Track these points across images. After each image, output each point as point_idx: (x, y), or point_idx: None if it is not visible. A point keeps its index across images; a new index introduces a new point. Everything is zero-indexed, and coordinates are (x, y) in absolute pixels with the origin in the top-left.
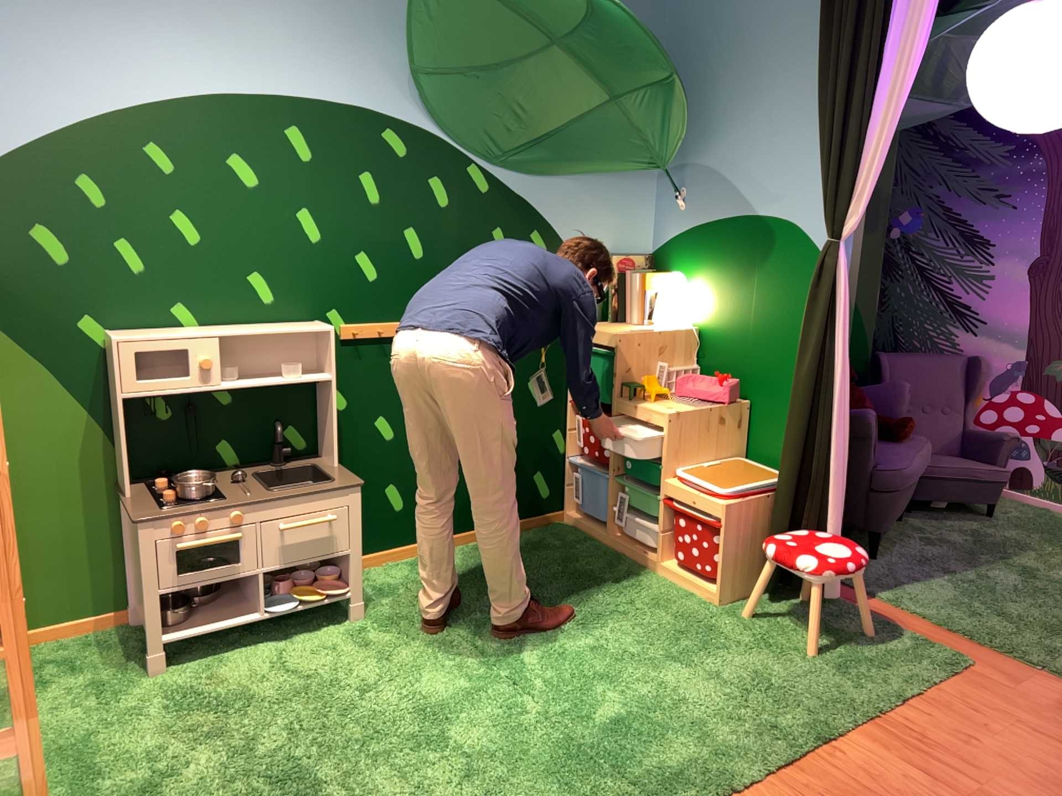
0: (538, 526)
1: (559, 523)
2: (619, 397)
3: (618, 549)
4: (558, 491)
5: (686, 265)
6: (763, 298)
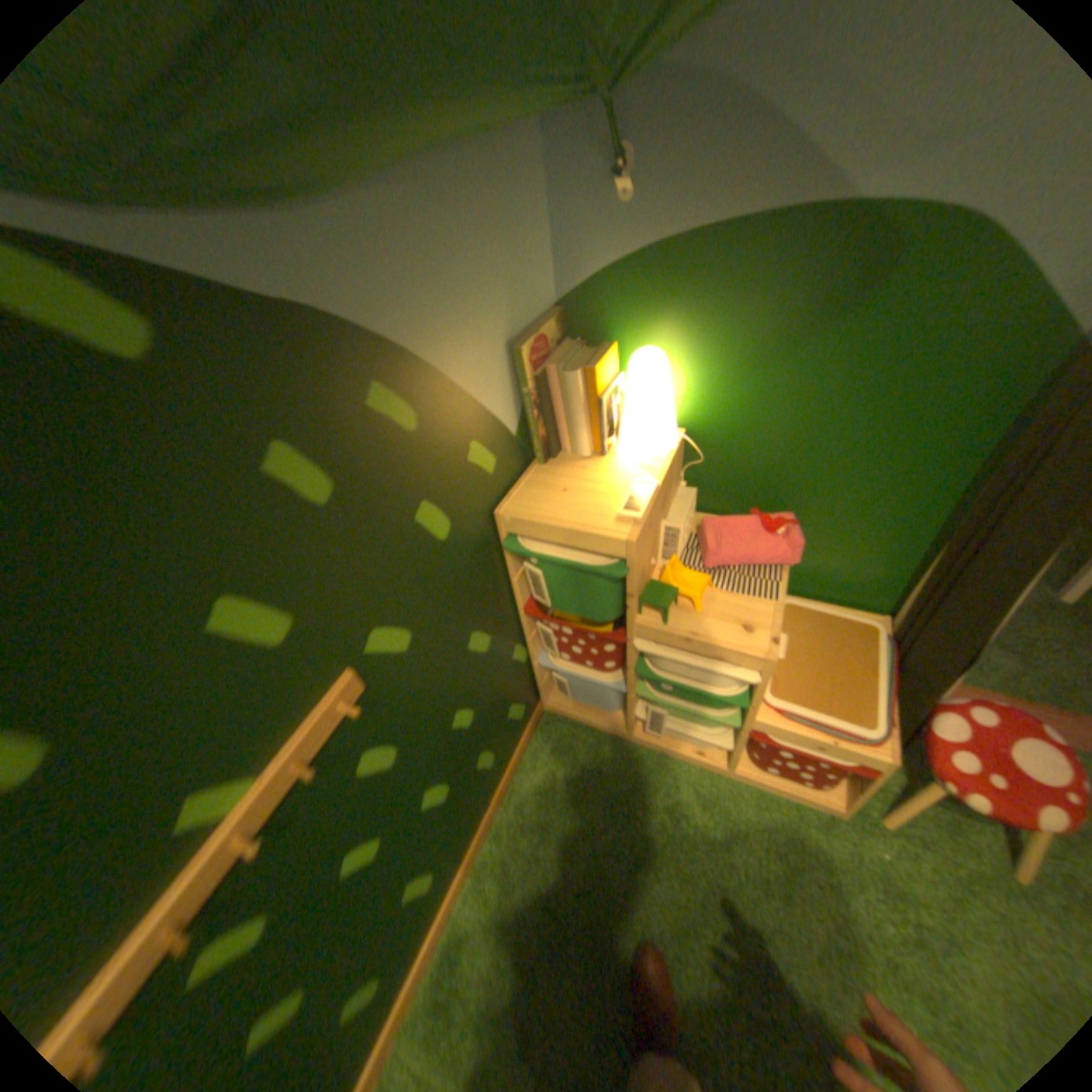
0: (526, 745)
1: (542, 718)
2: (639, 620)
3: (648, 746)
4: (530, 695)
5: (647, 324)
6: (845, 379)
